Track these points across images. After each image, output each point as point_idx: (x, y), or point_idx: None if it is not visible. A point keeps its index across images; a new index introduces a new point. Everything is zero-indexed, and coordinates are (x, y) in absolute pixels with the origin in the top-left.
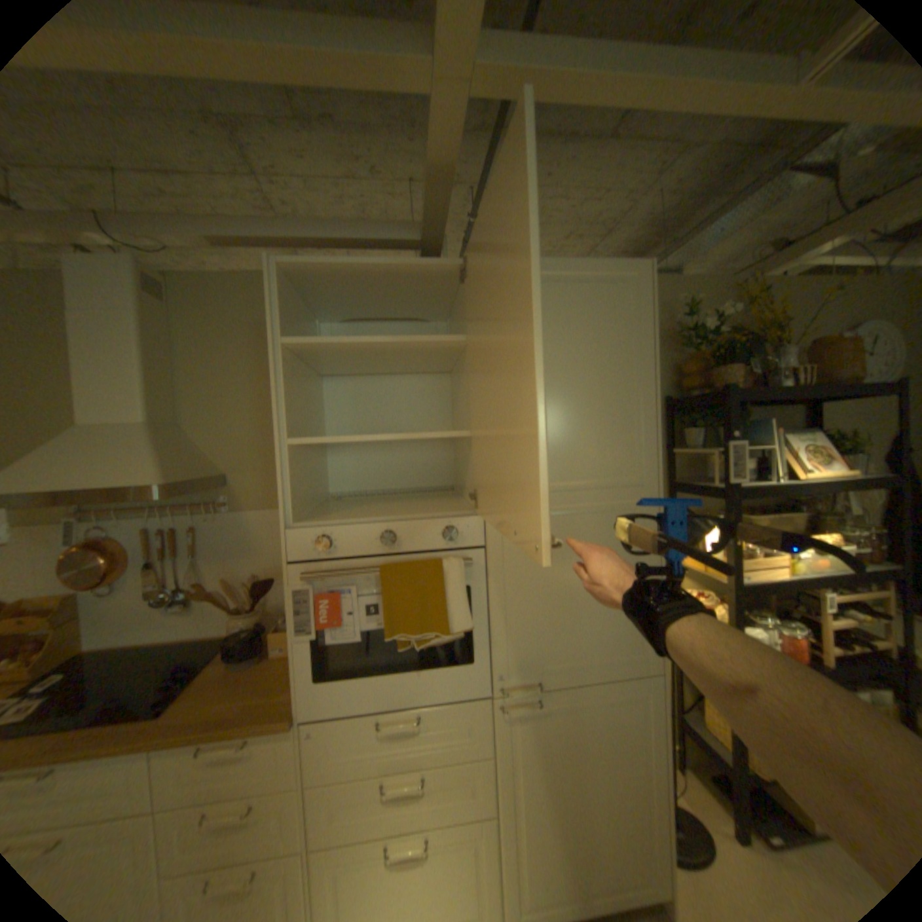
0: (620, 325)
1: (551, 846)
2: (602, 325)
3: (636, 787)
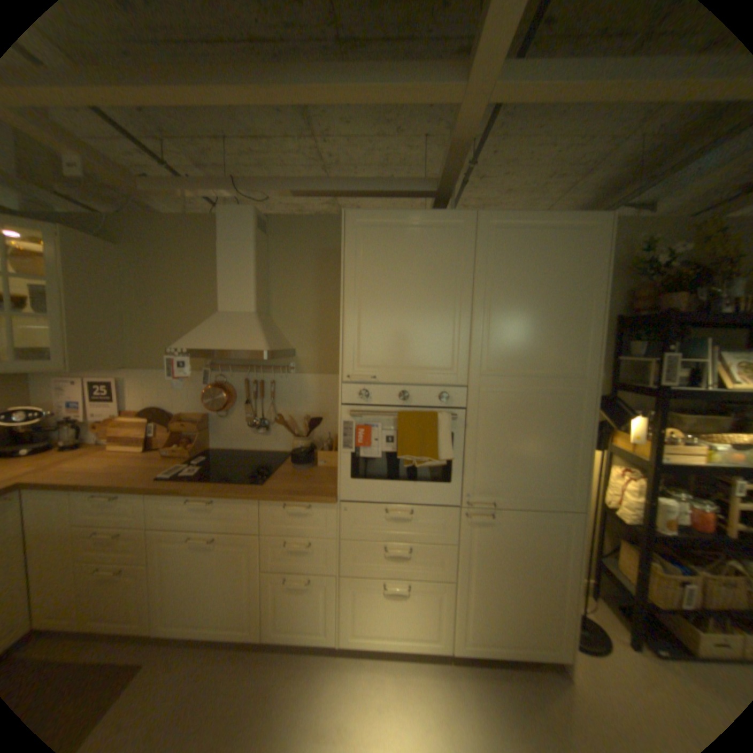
0: (582, 260)
1: (490, 608)
2: (568, 260)
3: (555, 584)
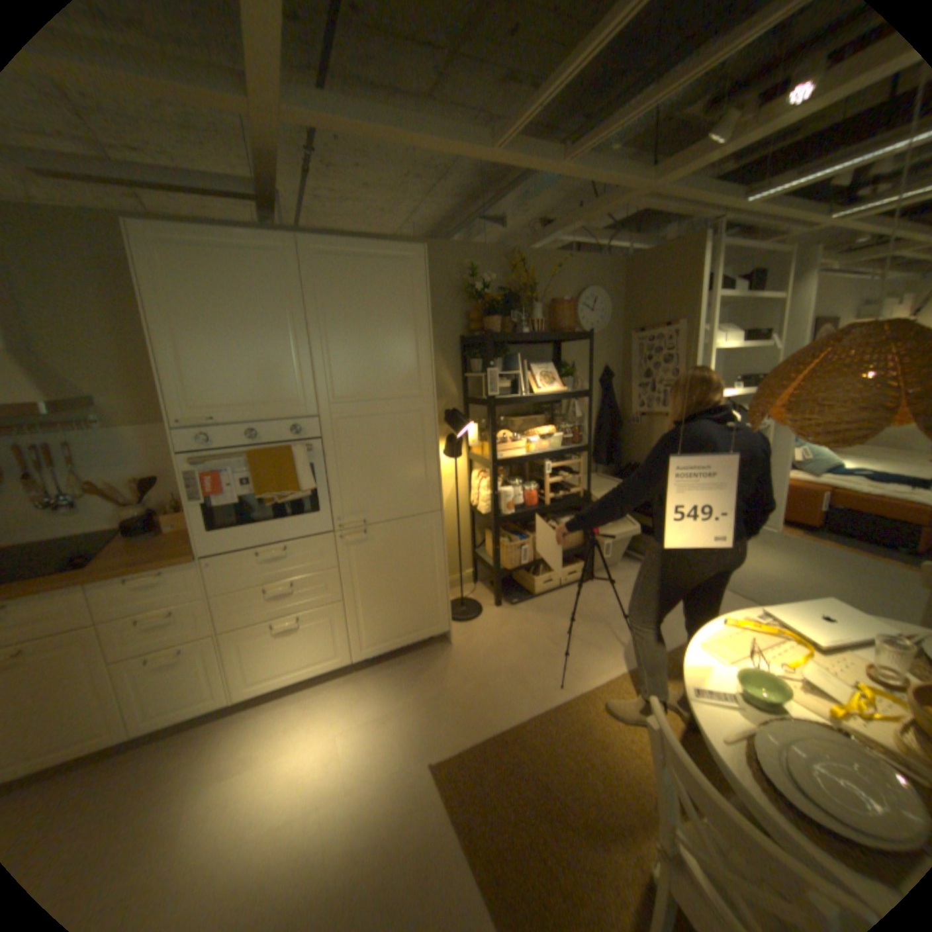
0: (403, 291)
1: (376, 612)
2: (391, 290)
3: (426, 574)
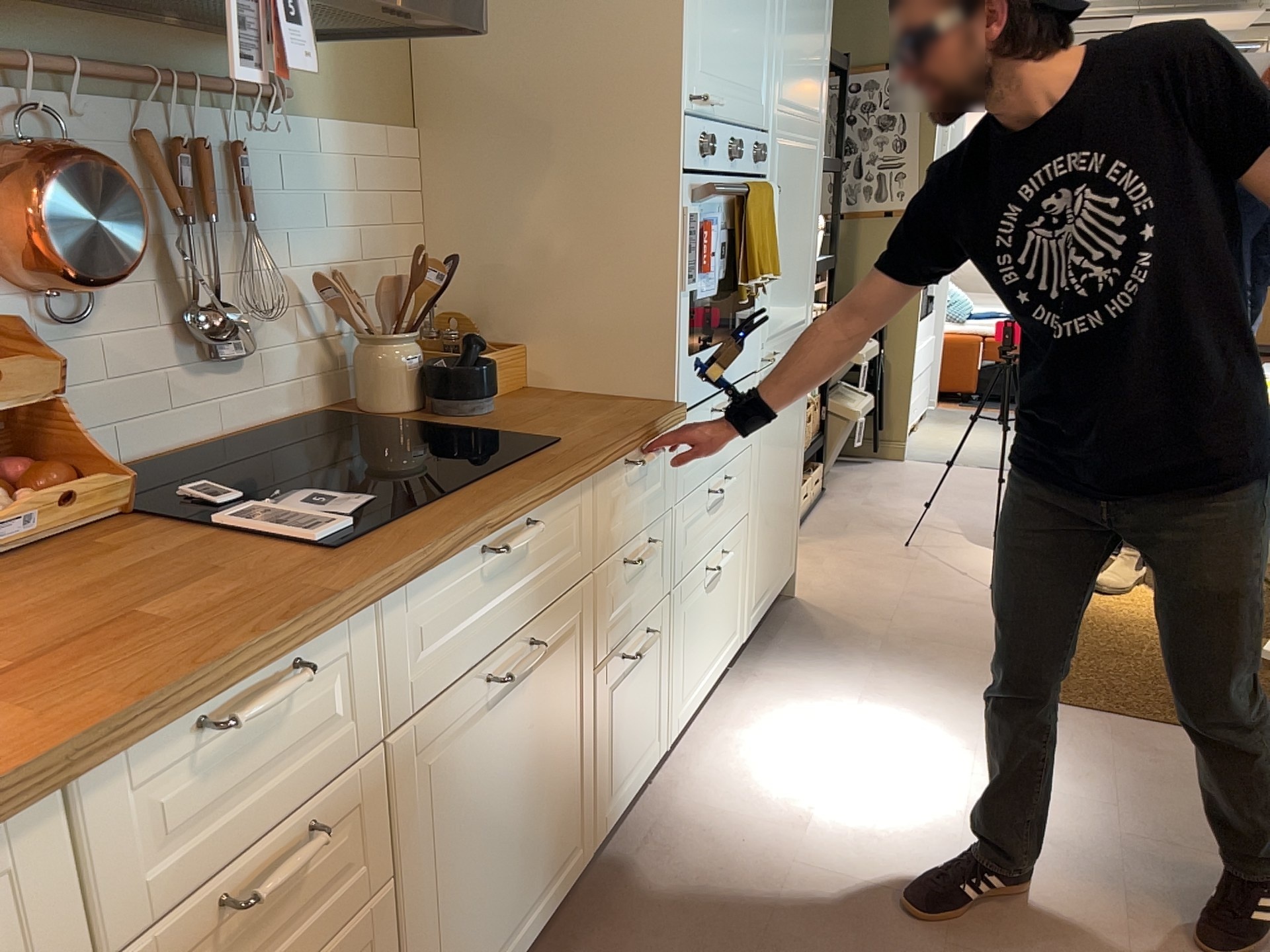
0: None
1: (766, 534)
2: None
3: (795, 460)
